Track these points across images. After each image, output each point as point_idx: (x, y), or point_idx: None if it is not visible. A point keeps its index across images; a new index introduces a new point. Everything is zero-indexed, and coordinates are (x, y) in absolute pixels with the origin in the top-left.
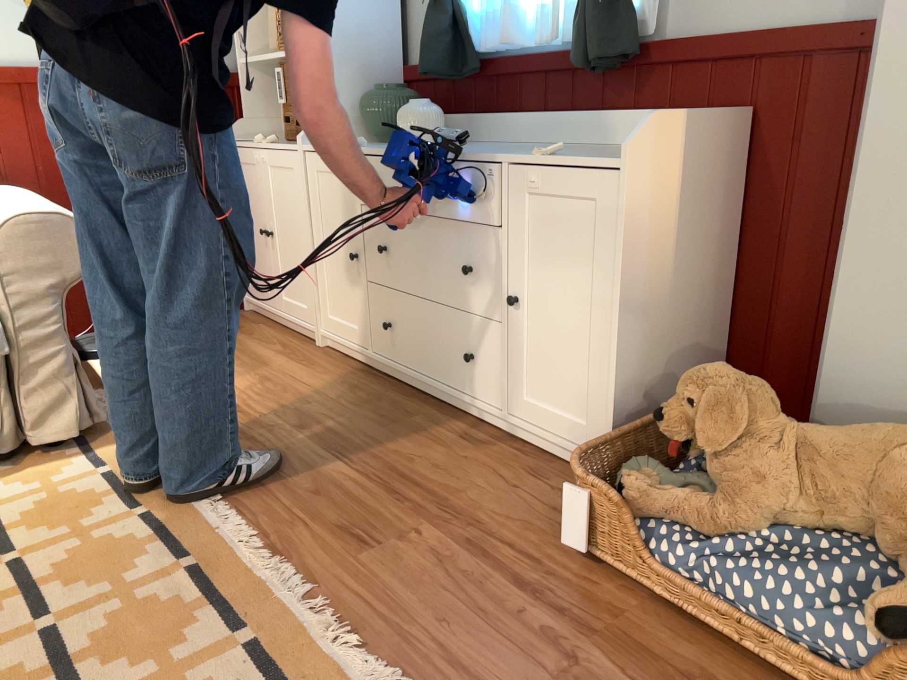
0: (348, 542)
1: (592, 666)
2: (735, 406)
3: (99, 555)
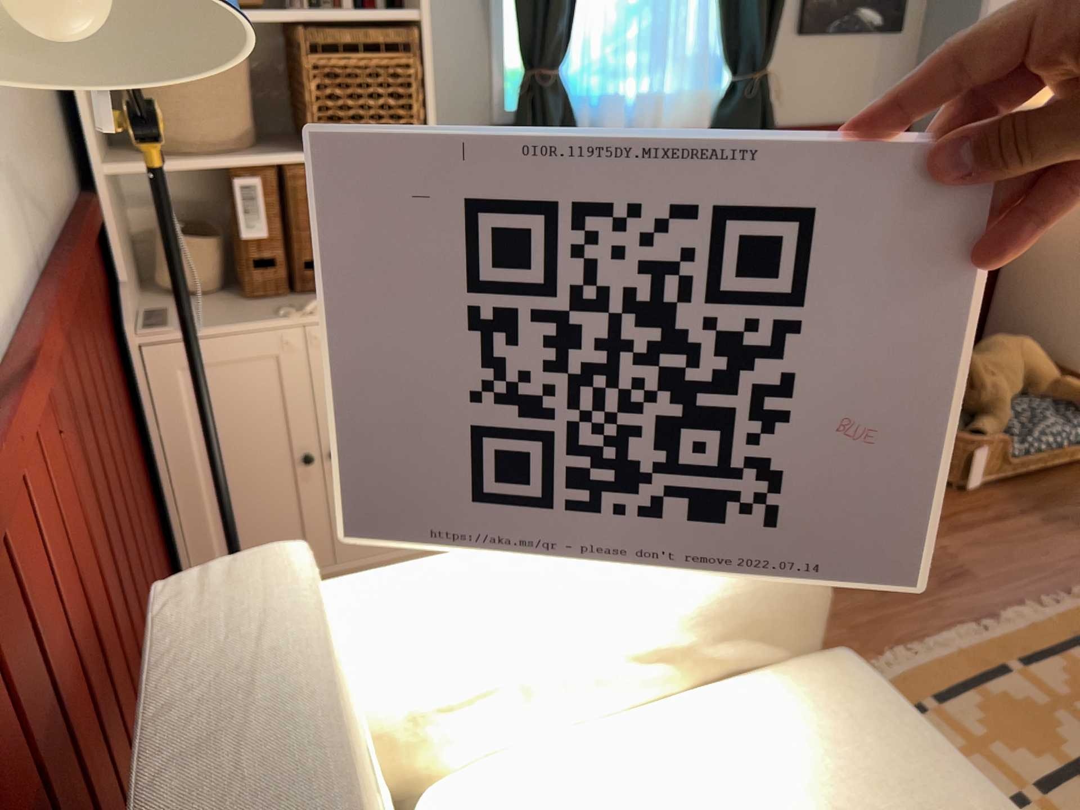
0: (963, 583)
1: (1072, 516)
2: (983, 364)
3: (1016, 730)
